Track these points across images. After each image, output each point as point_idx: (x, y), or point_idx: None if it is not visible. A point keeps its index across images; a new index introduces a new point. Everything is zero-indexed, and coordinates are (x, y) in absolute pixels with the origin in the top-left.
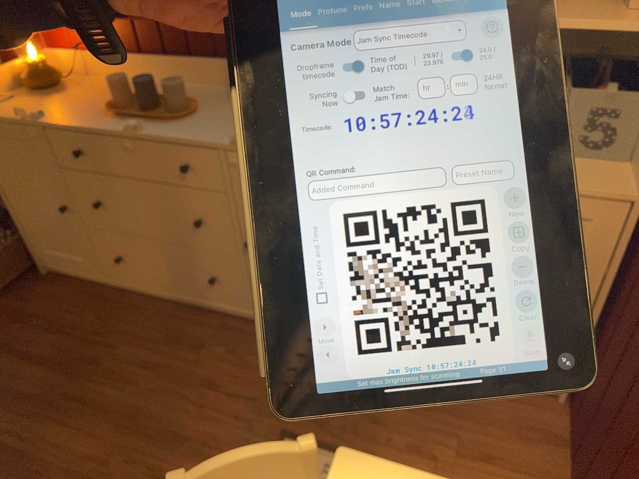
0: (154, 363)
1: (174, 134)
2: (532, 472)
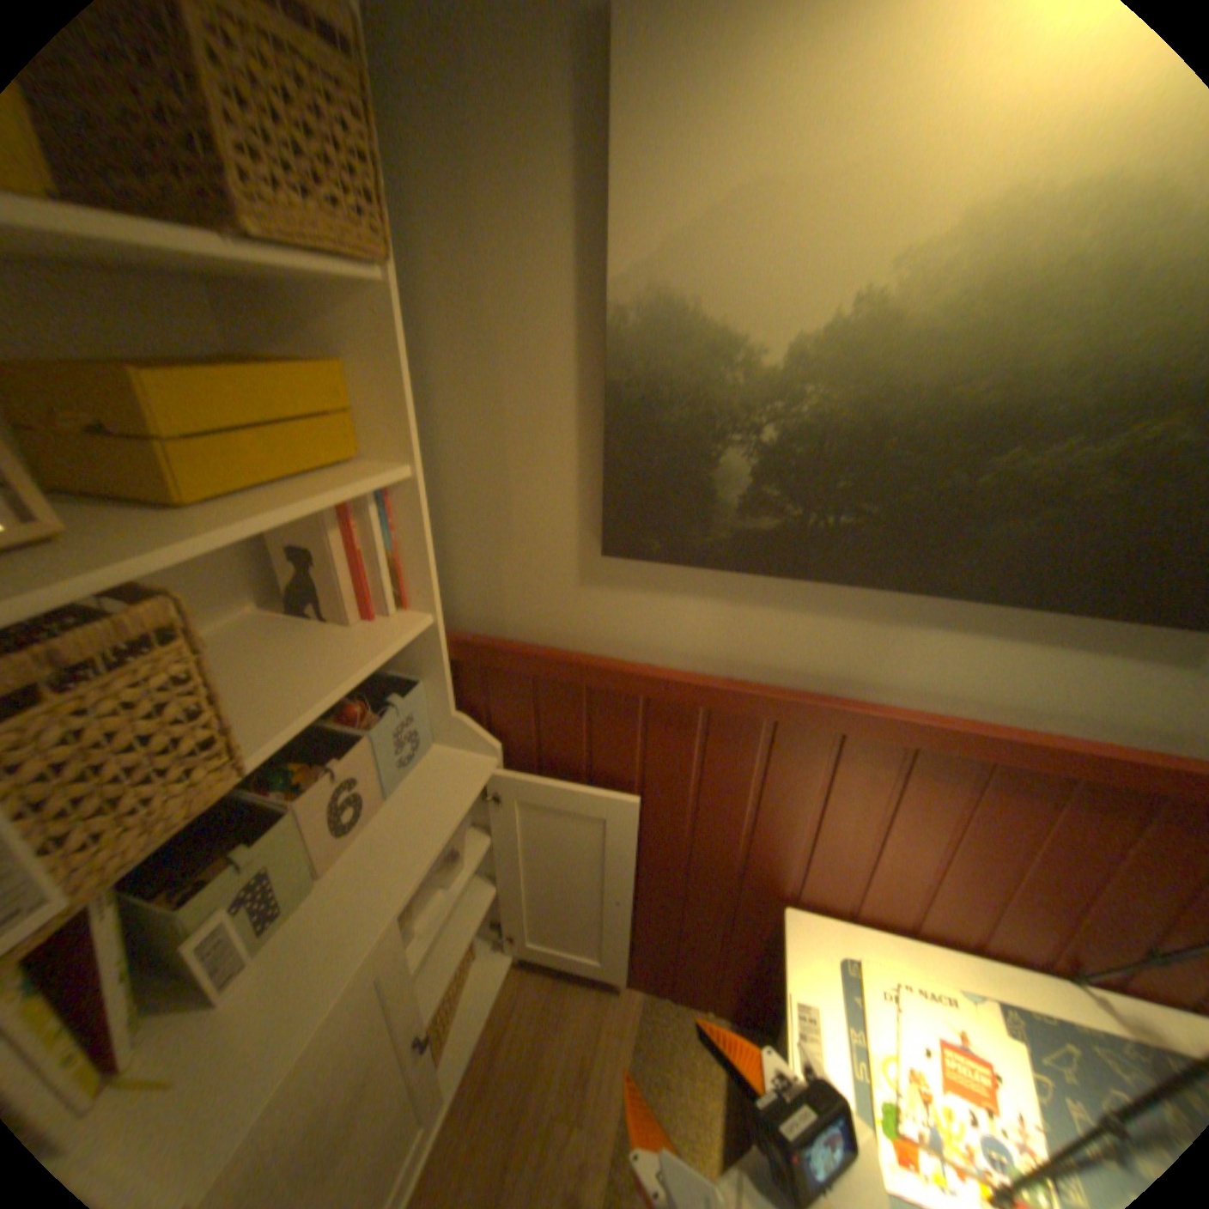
0: None
1: None
2: (602, 1021)
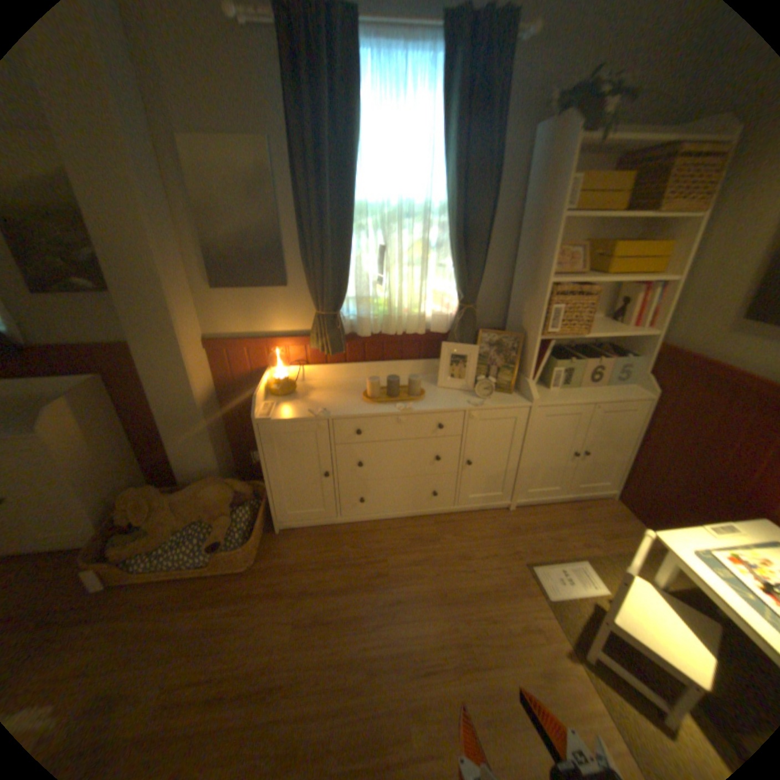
0: (420, 562)
1: (430, 406)
2: (638, 537)
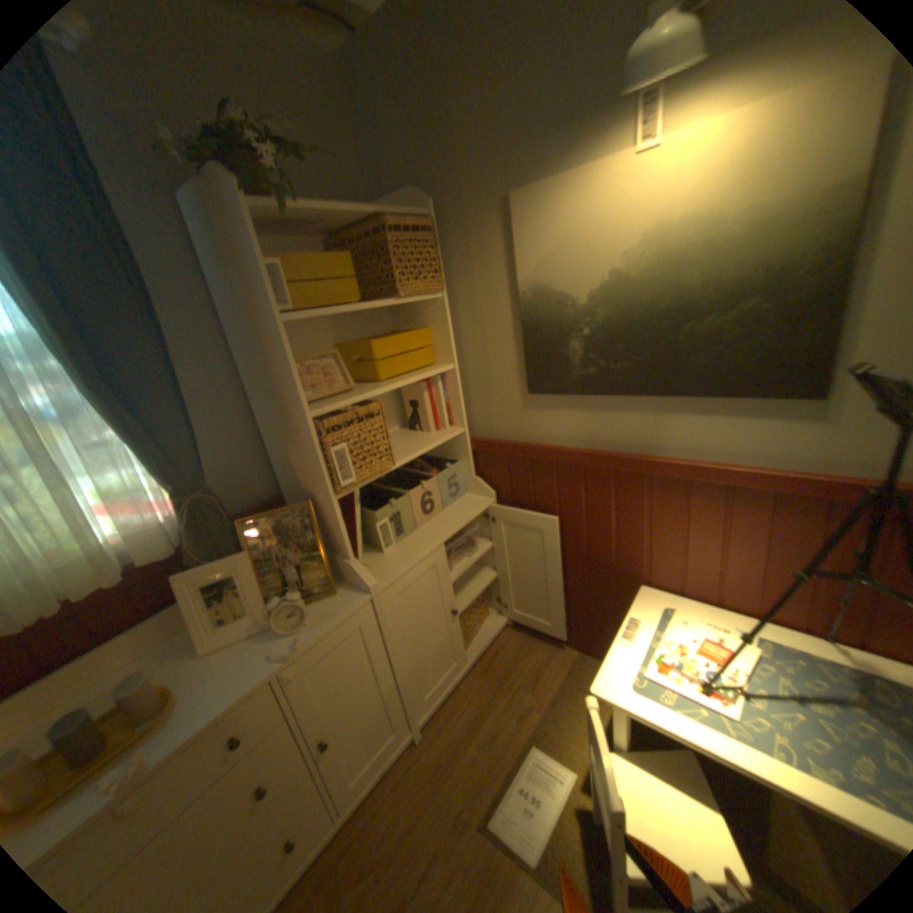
0: None
1: (191, 725)
2: (552, 659)
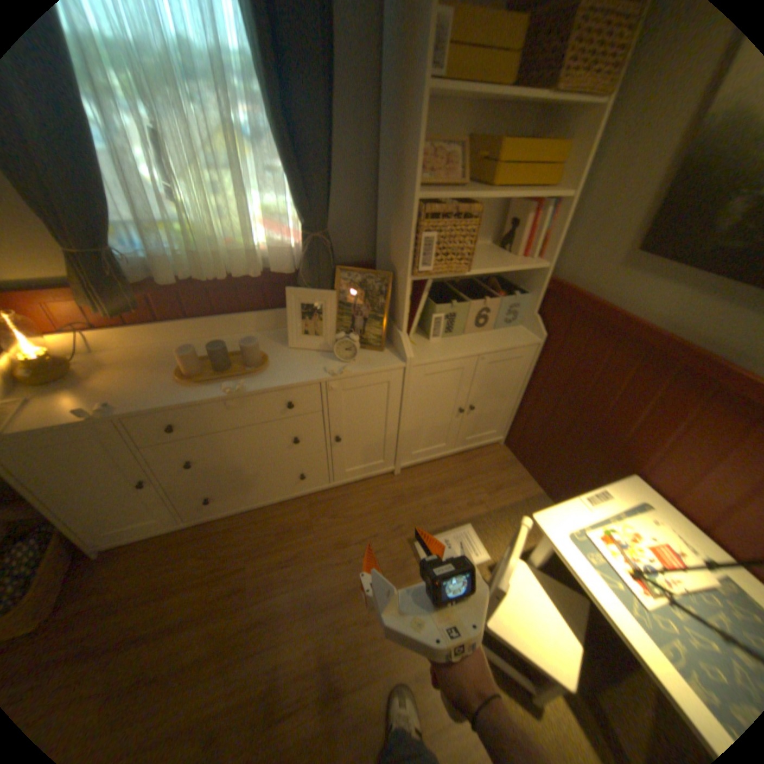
0: (286, 561)
1: (271, 382)
2: (519, 484)
